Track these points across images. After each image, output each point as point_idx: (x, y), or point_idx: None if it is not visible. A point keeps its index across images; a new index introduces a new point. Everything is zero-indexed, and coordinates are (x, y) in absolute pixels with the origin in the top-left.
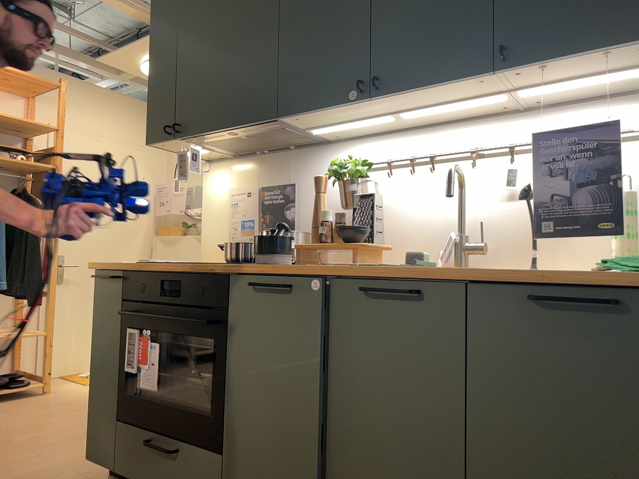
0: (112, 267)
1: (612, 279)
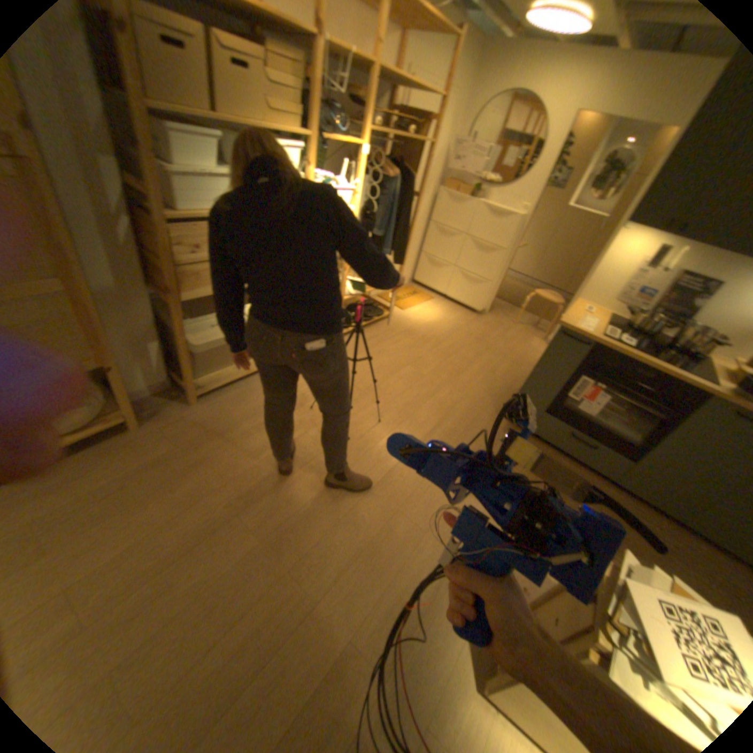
0: (587, 336)
1: None
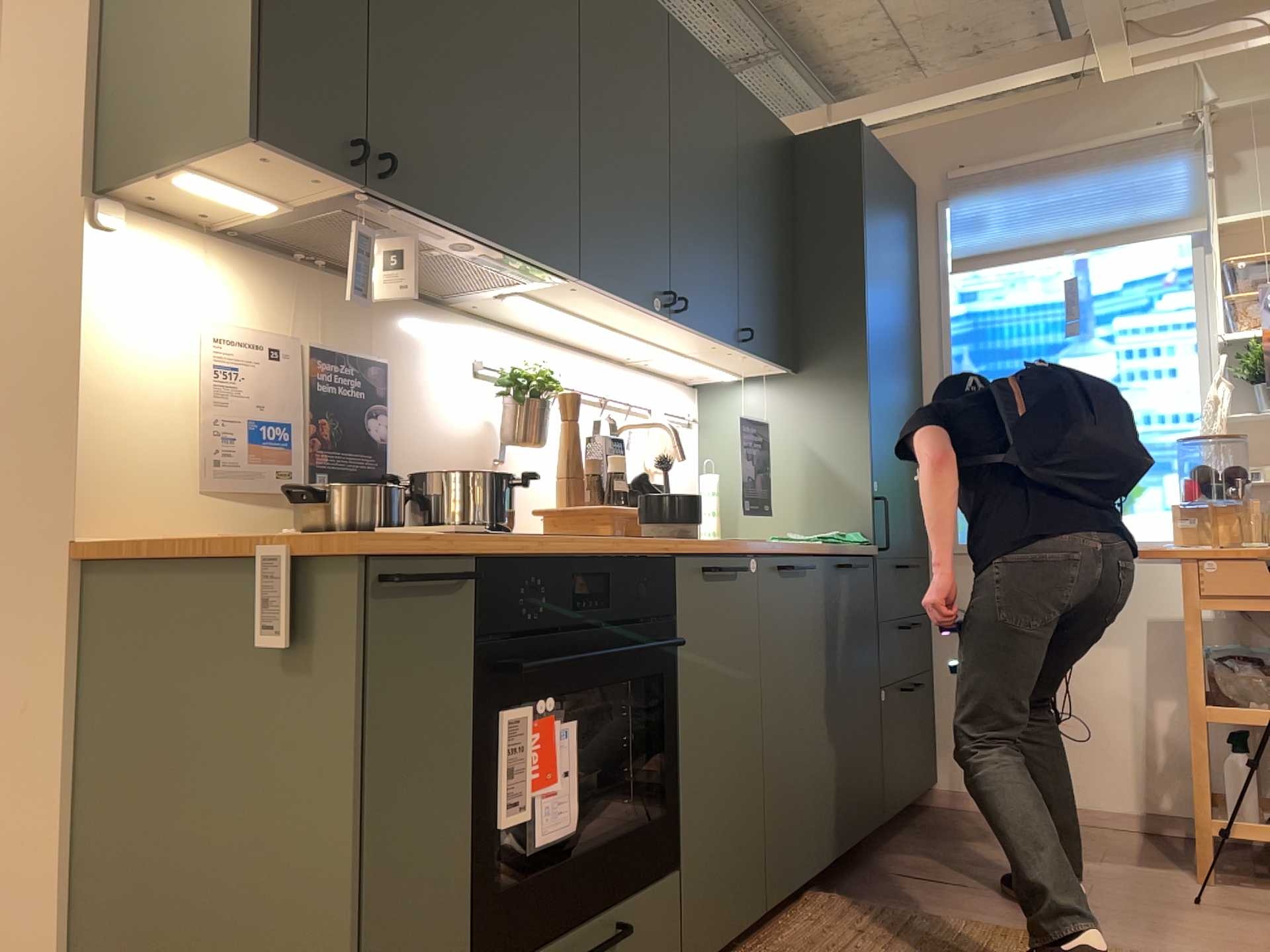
0: (451, 547)
1: (855, 550)
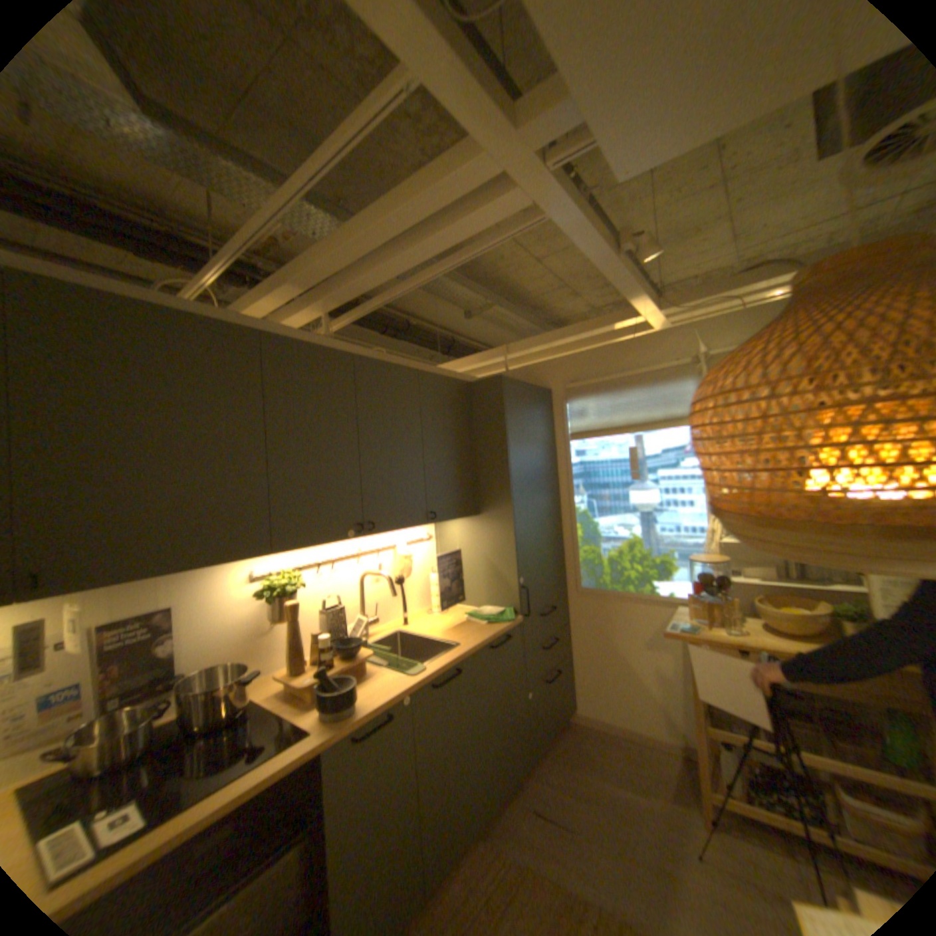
0: None
1: (503, 628)
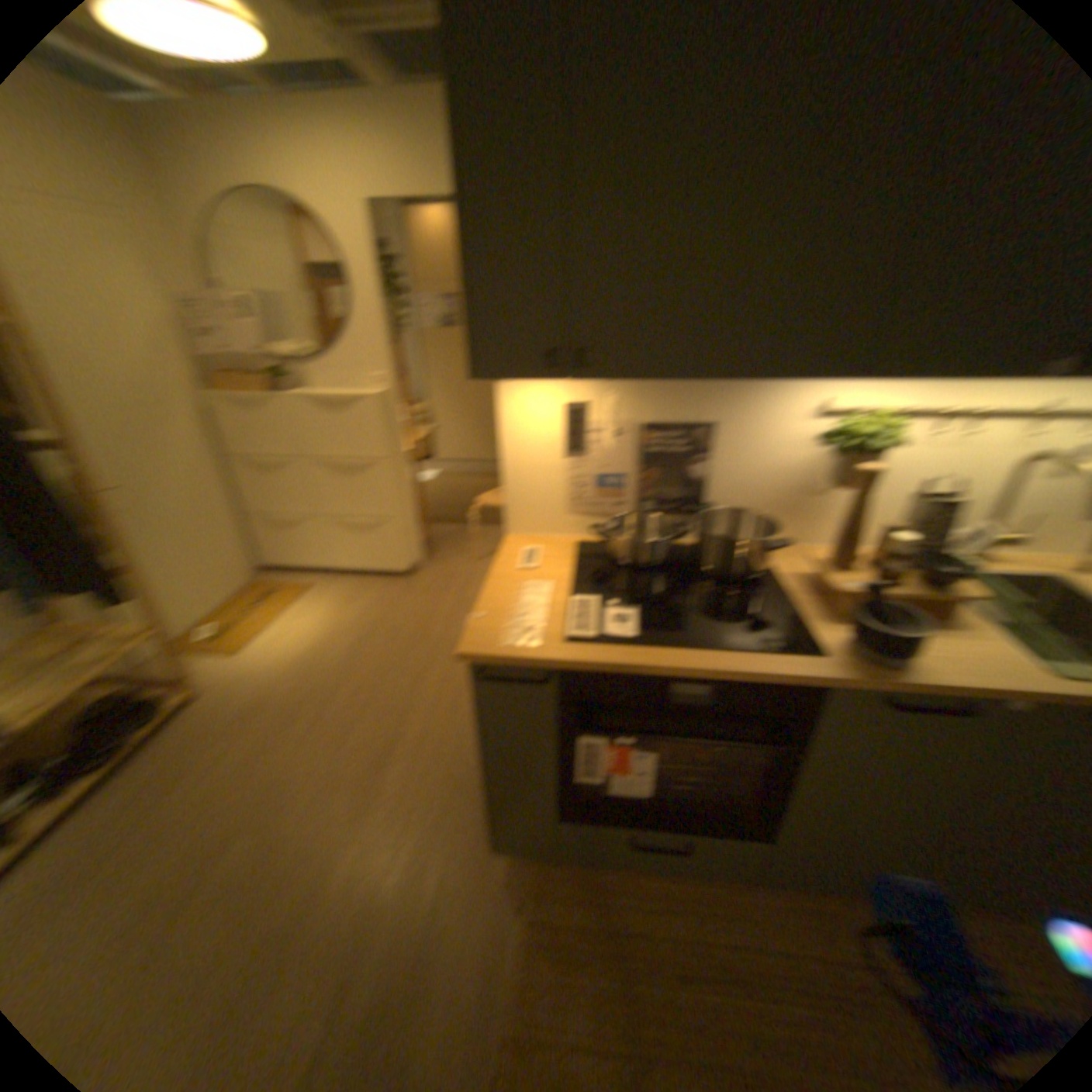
0: (534, 662)
1: None
